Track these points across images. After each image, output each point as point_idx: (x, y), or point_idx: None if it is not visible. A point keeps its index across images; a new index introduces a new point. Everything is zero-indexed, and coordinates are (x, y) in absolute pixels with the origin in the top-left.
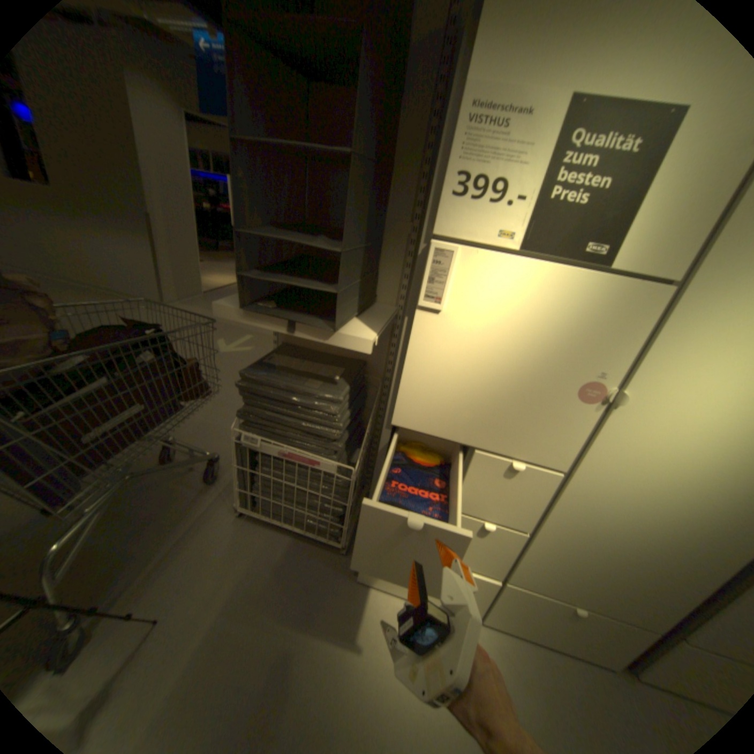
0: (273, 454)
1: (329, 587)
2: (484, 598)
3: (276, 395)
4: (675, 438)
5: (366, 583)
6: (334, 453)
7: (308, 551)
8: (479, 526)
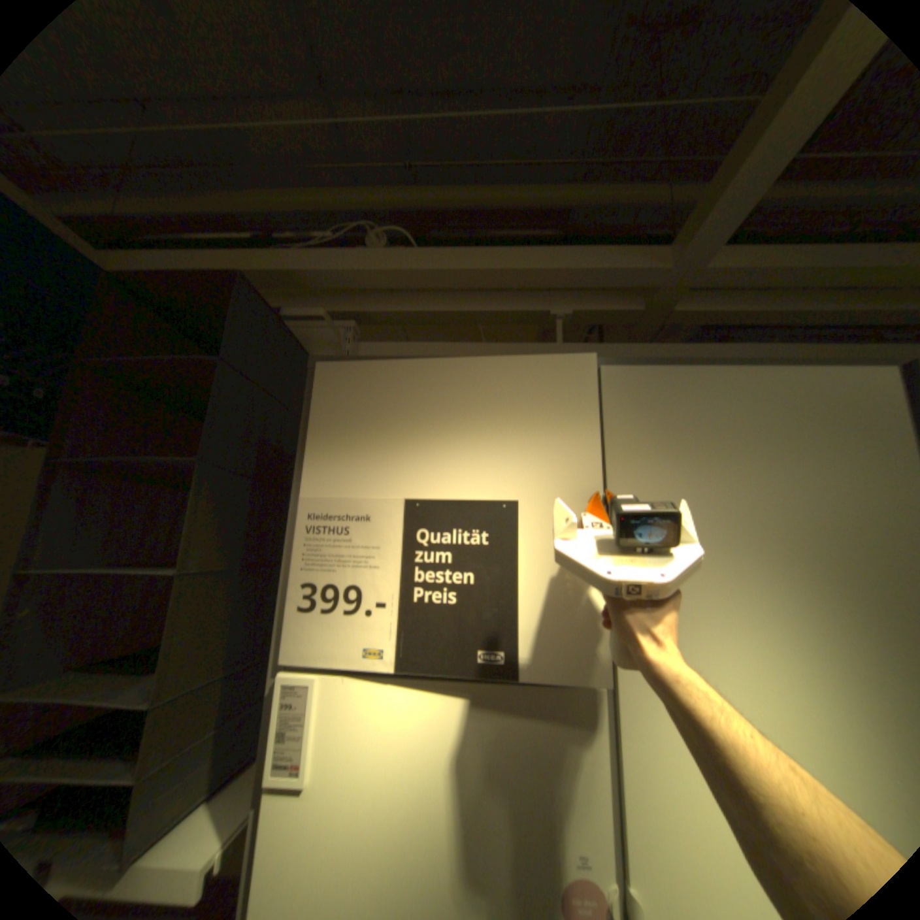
0: None
1: None
2: None
3: None
4: None
5: None
6: None
7: None
8: None
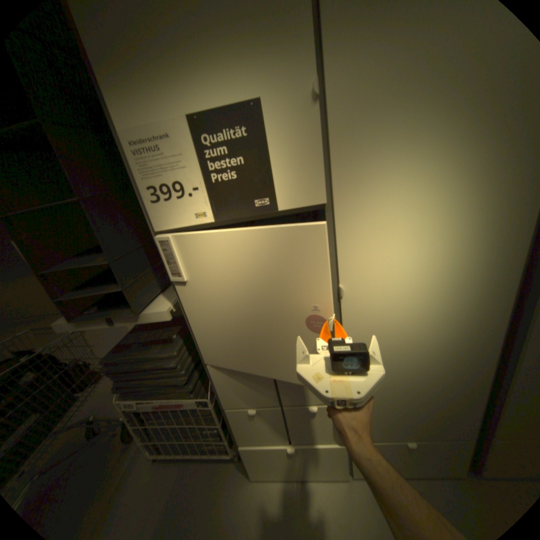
0: (148, 410)
1: (229, 496)
2: (341, 460)
3: (129, 369)
4: (391, 304)
5: (257, 480)
6: (189, 393)
7: (210, 470)
8: (305, 411)
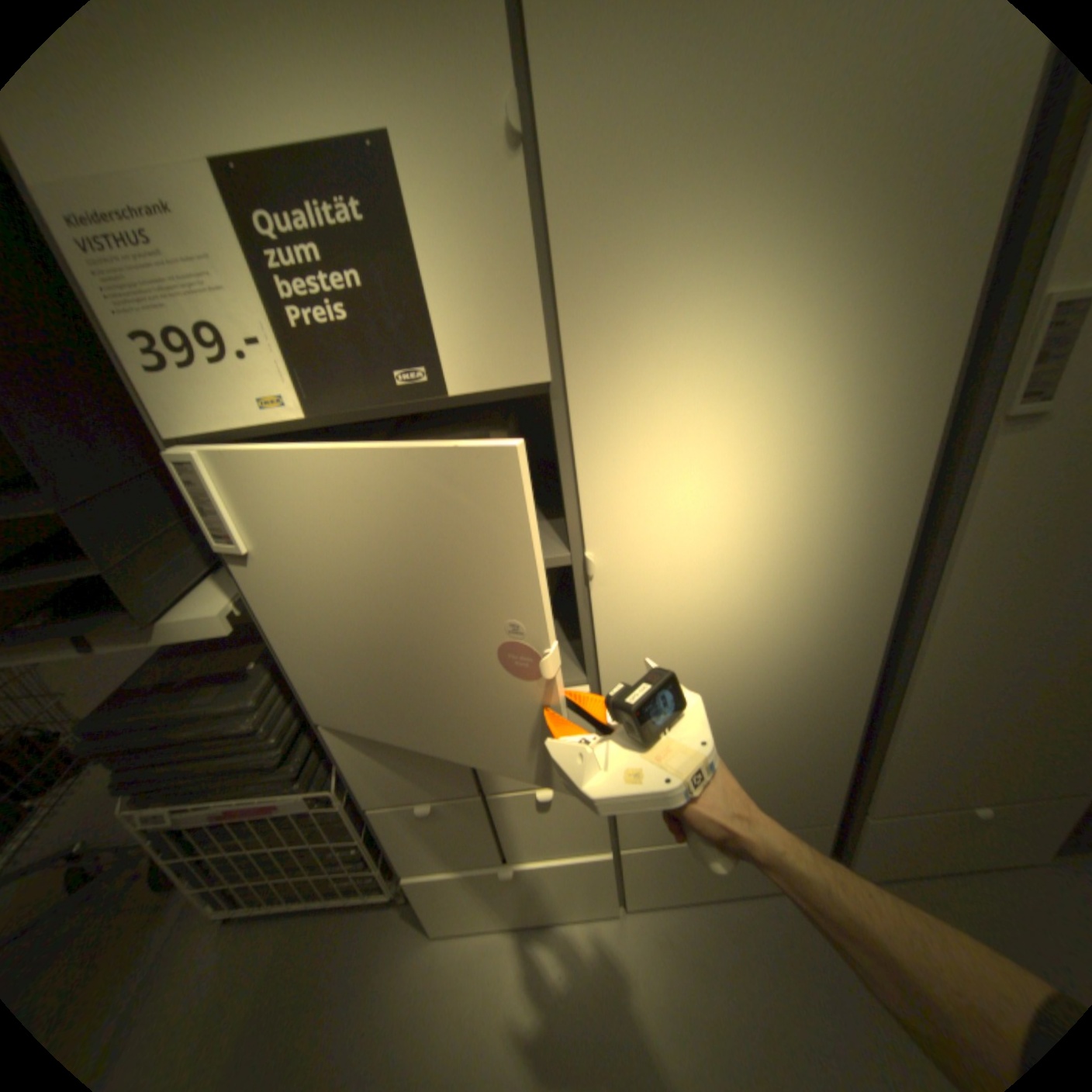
0: (201, 823)
1: (387, 971)
2: (603, 882)
3: (146, 740)
4: (687, 587)
5: (444, 934)
6: (290, 782)
7: (347, 925)
8: (530, 799)
